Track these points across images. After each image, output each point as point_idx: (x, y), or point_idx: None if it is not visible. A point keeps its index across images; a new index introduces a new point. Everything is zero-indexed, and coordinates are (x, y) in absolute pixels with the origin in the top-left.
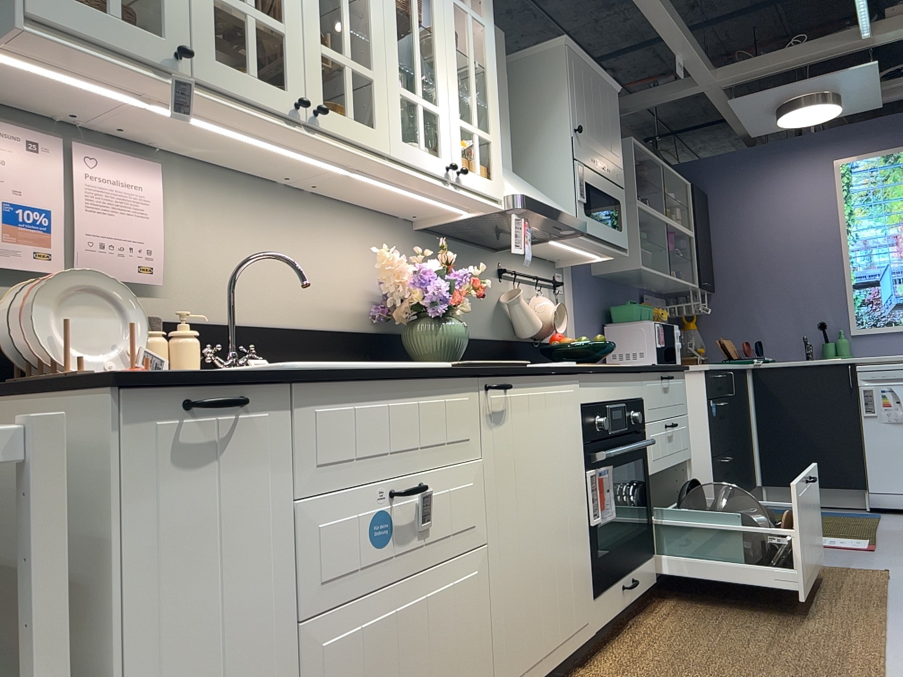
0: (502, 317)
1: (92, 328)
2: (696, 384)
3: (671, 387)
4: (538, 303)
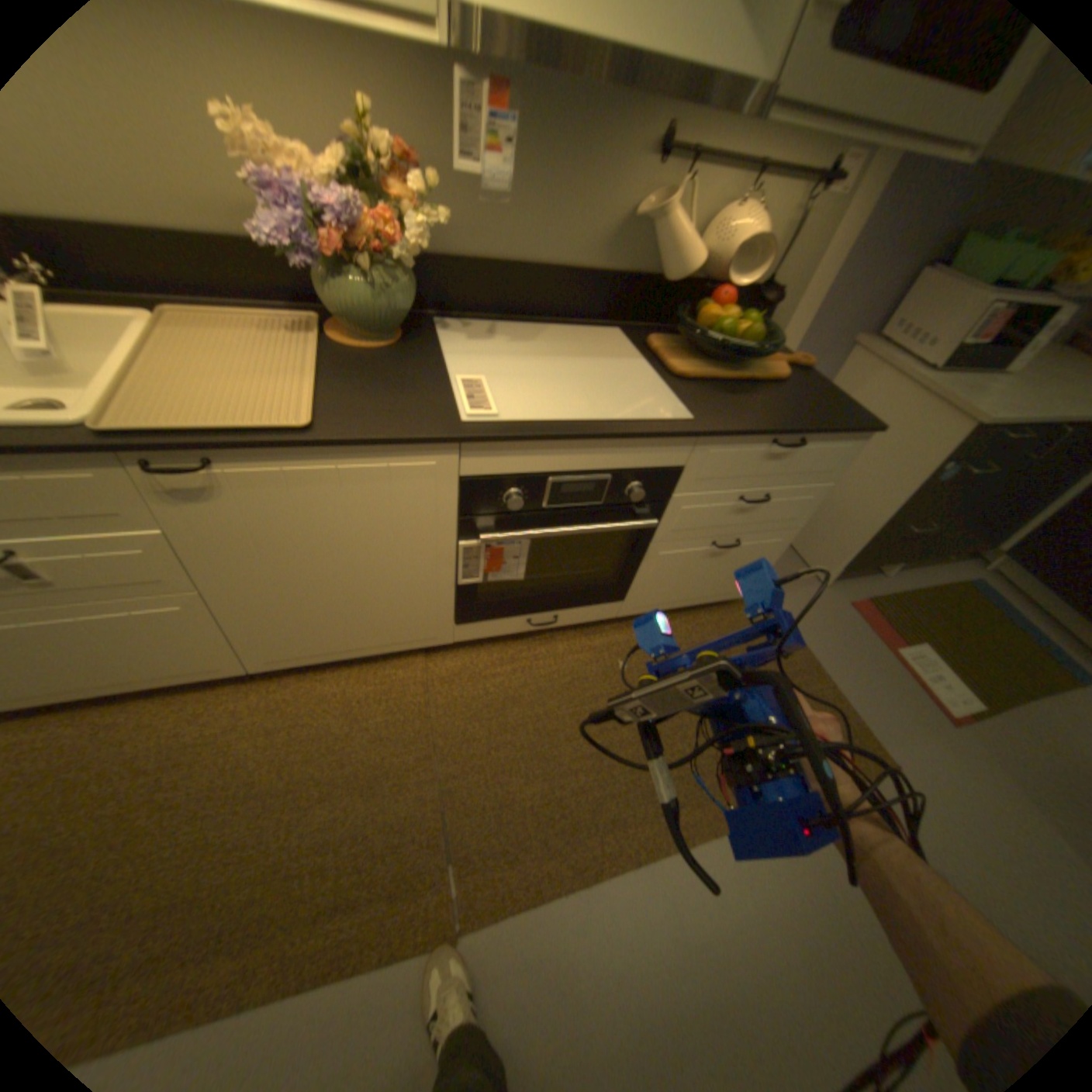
0: (636, 233)
1: None
2: (952, 429)
3: (796, 453)
4: (727, 218)
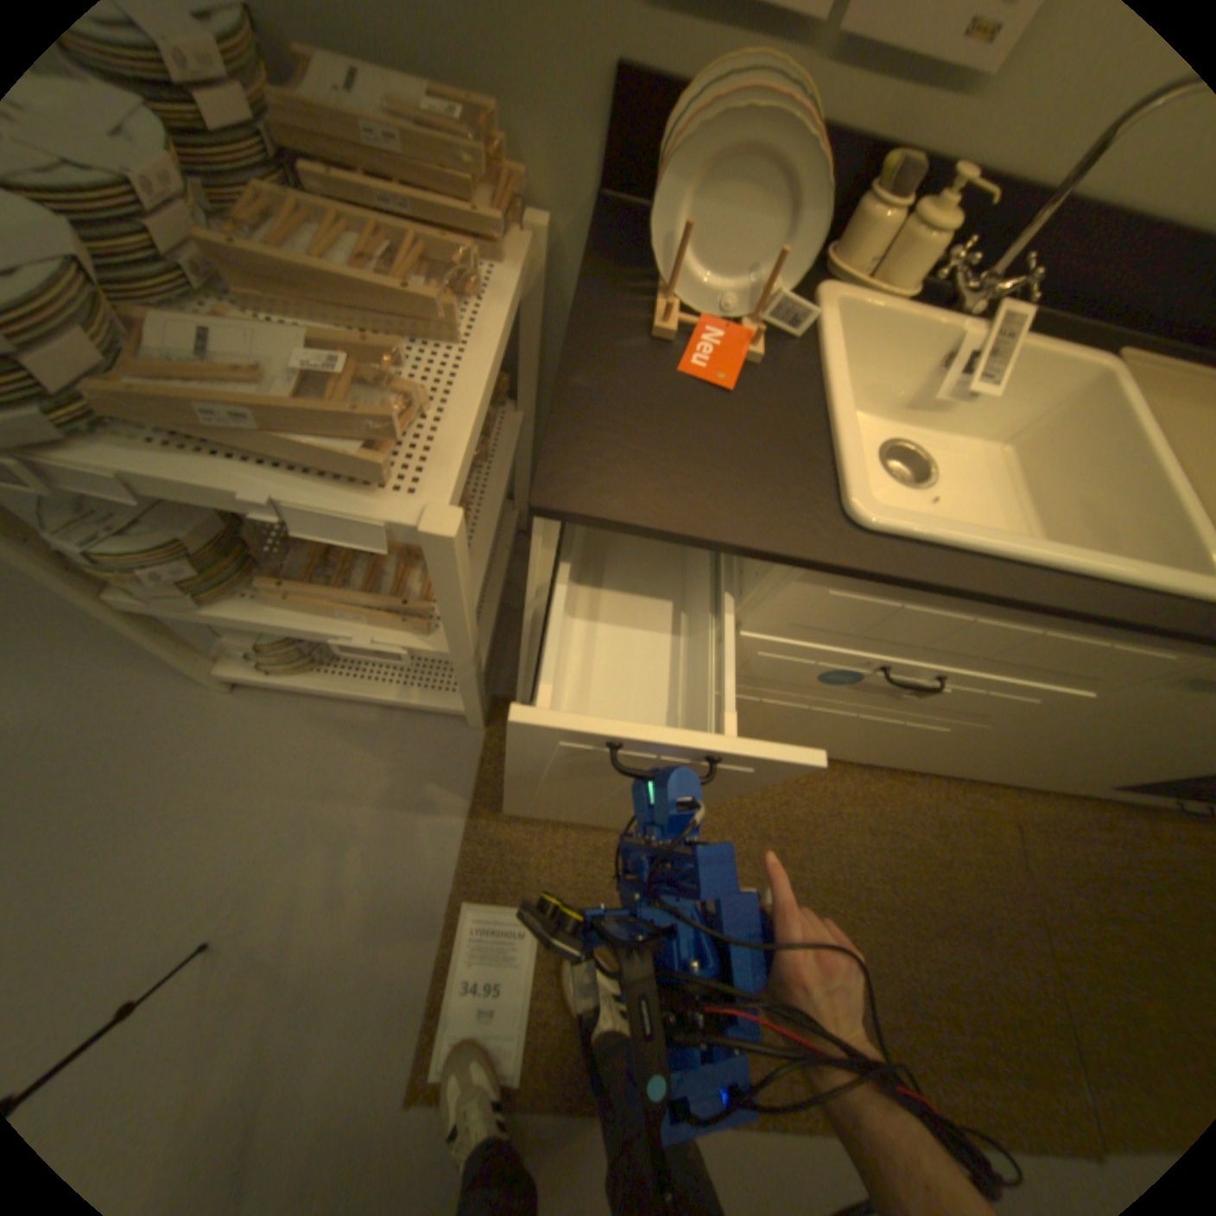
0: None
1: (755, 214)
2: None
3: None
4: None
